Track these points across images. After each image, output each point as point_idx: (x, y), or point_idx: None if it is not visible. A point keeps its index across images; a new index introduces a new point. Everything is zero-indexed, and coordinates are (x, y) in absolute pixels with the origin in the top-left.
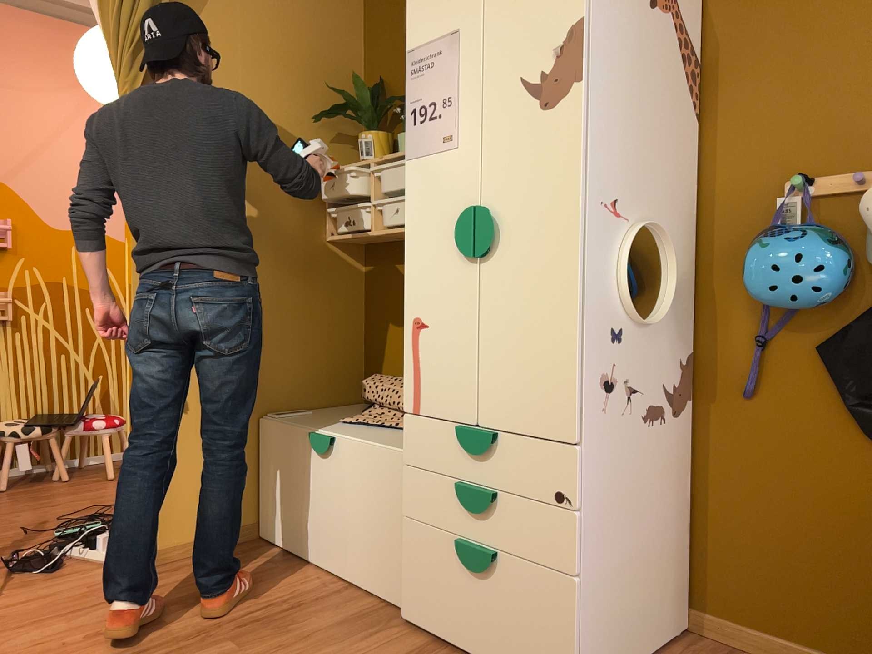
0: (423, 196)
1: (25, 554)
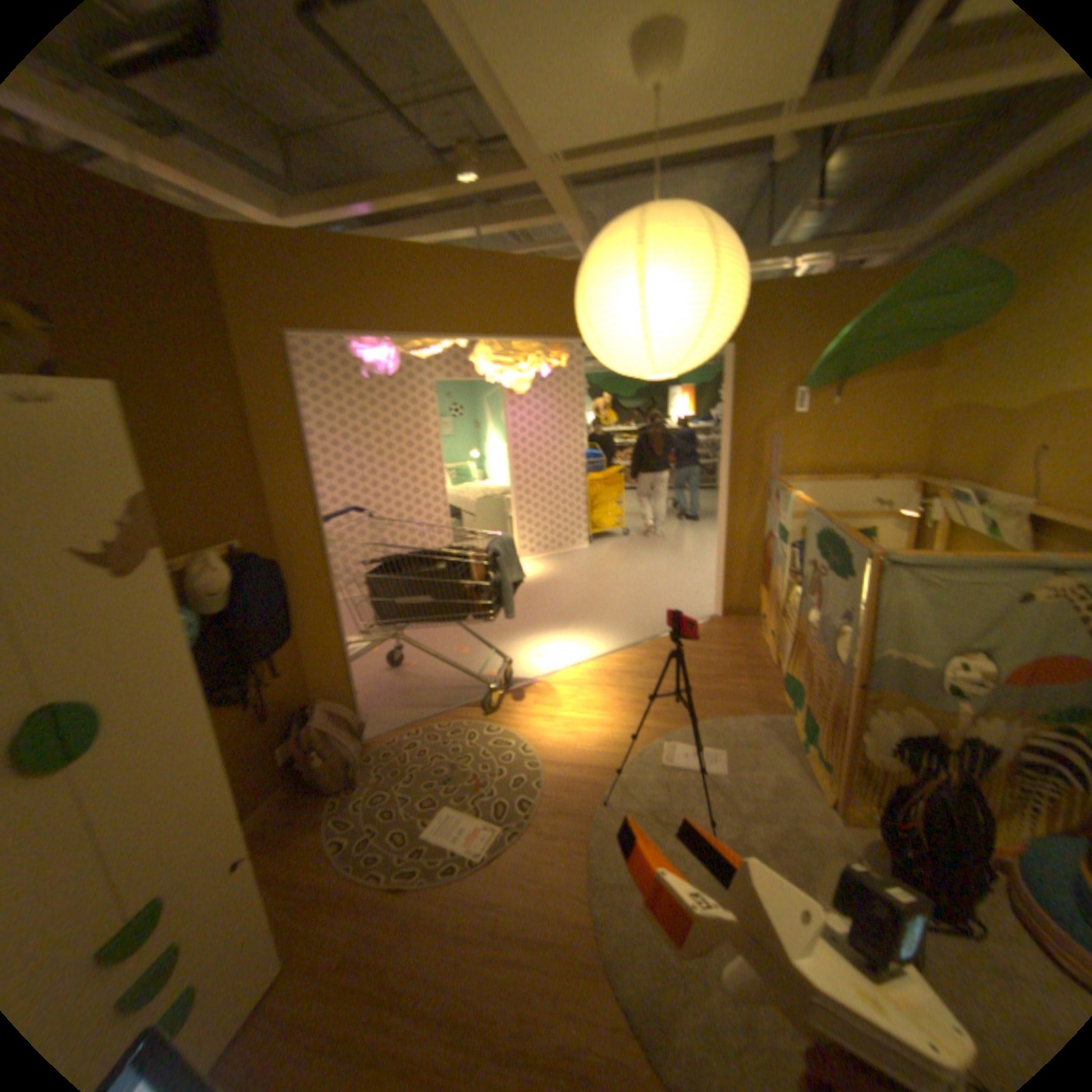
0: None
1: None
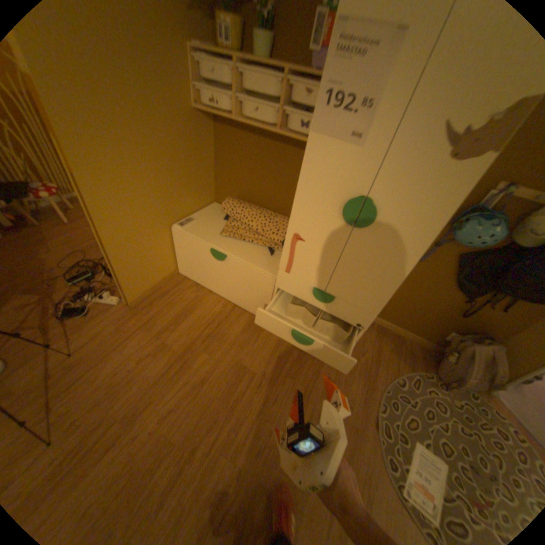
0: (320, 167)
1: (61, 303)
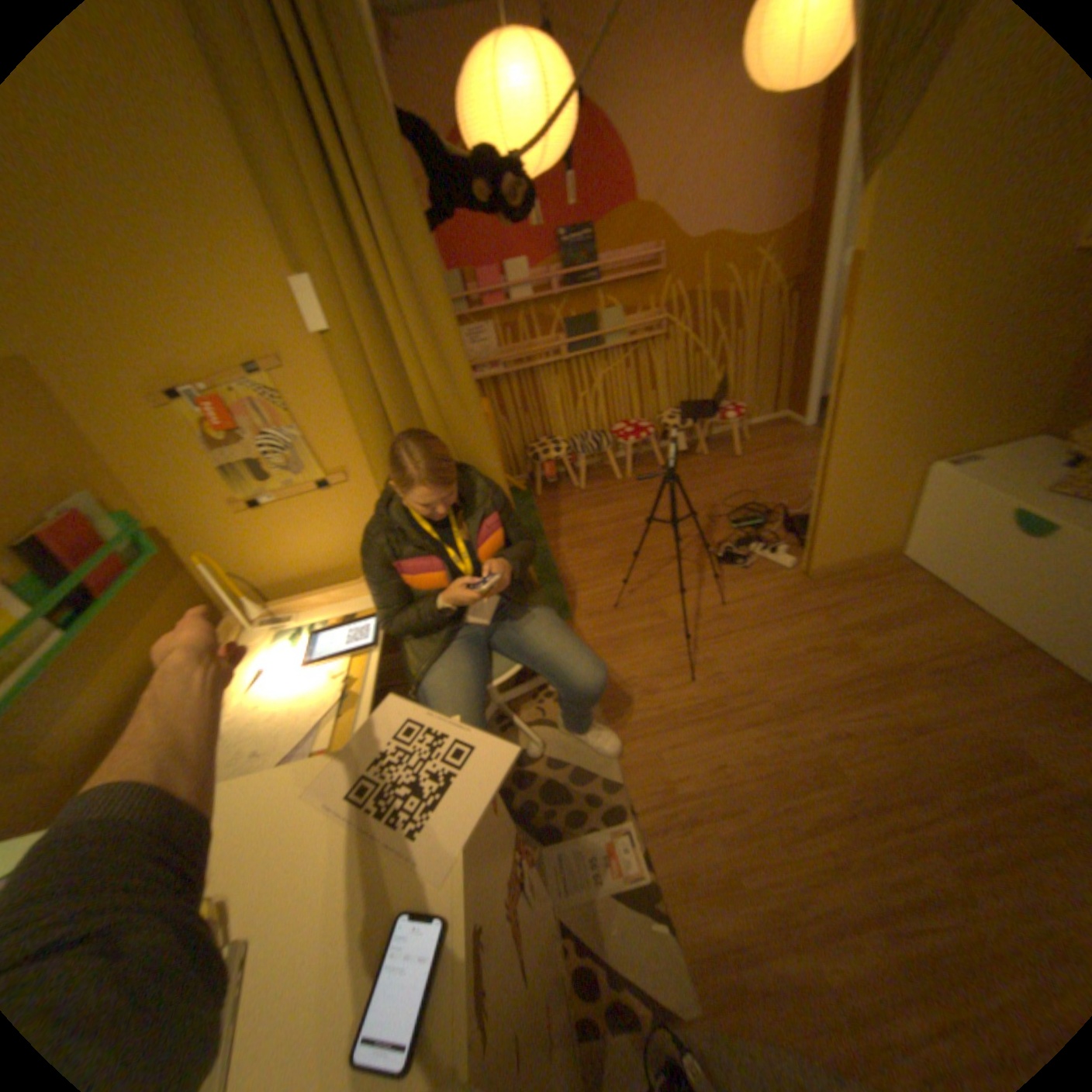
0: None
1: (719, 544)
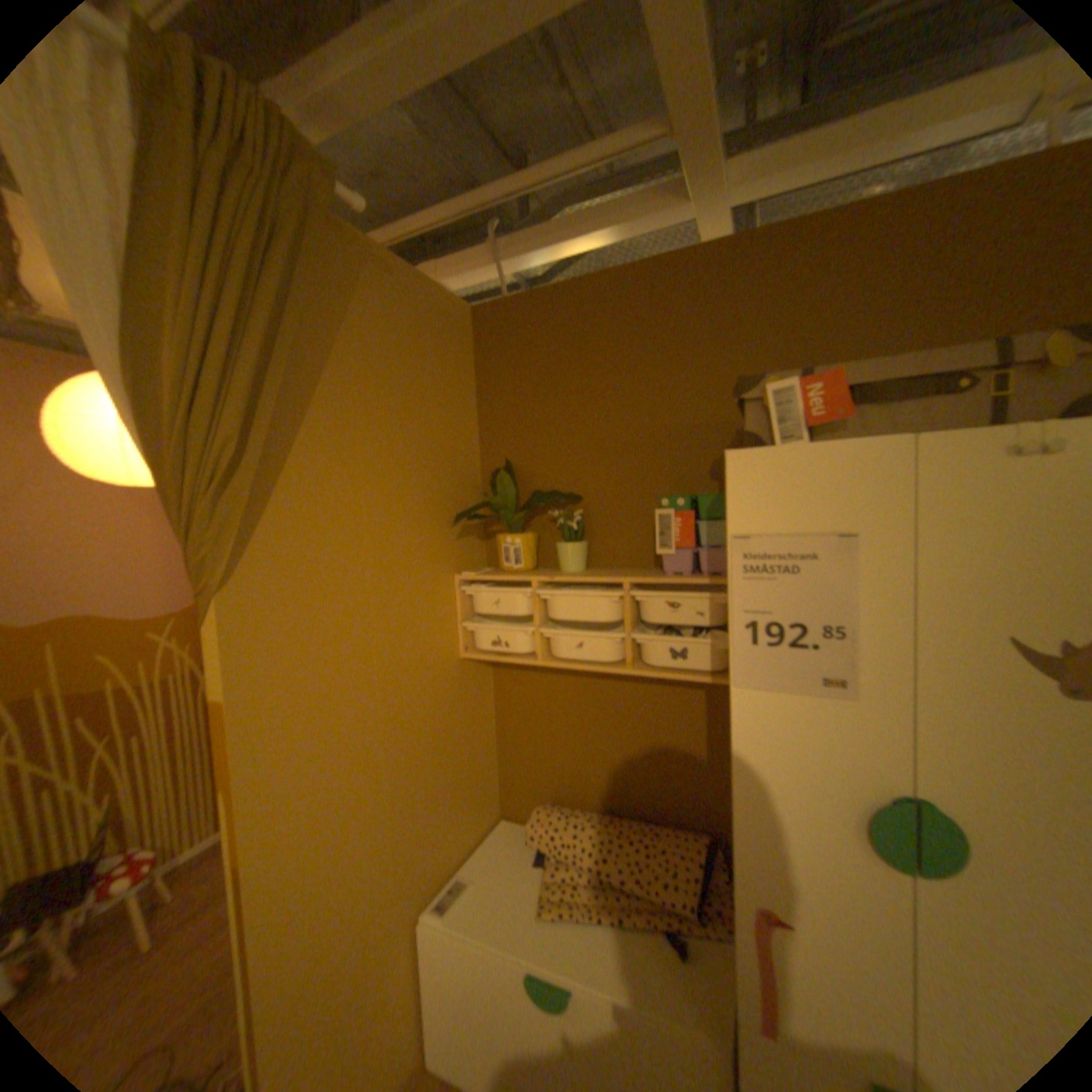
0: (777, 748)
1: None
